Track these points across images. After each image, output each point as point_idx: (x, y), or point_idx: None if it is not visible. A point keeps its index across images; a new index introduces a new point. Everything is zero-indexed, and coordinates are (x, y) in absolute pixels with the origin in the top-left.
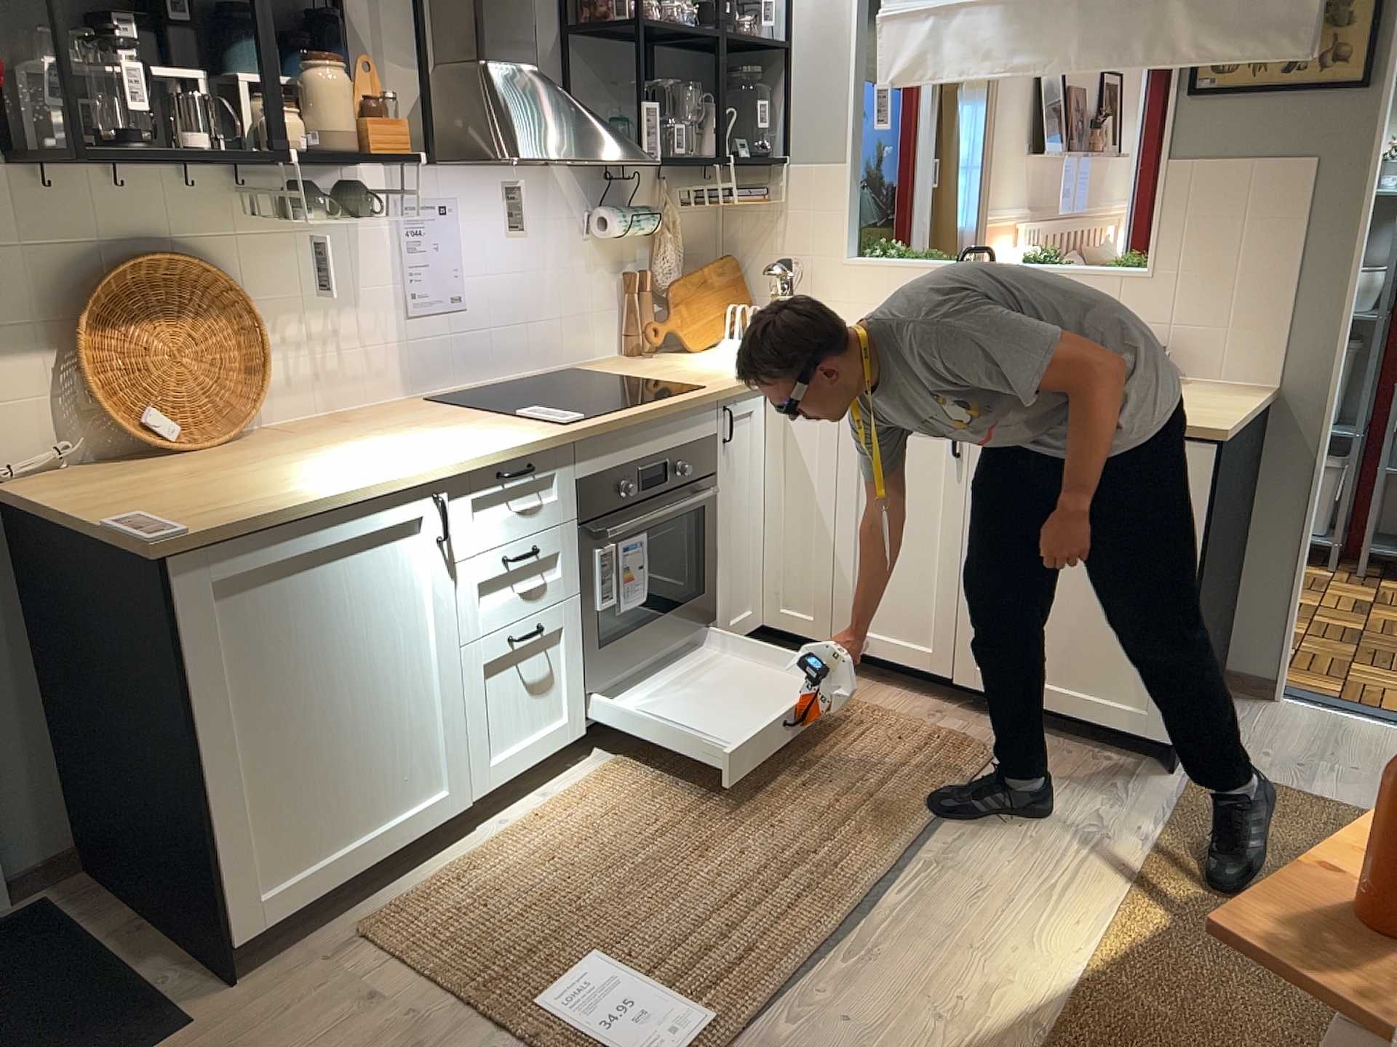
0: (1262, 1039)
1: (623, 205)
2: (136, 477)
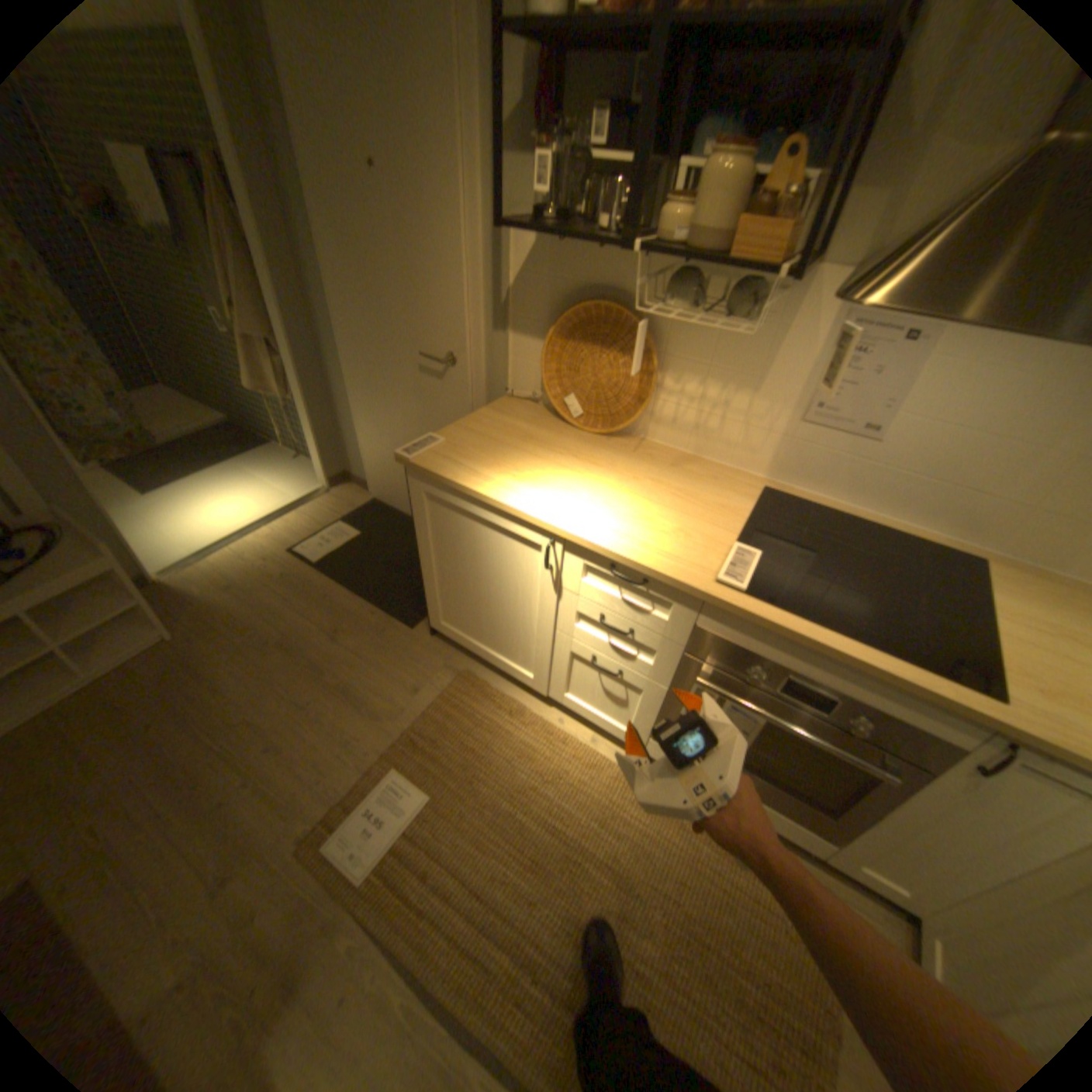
0: None
1: None
2: (523, 425)
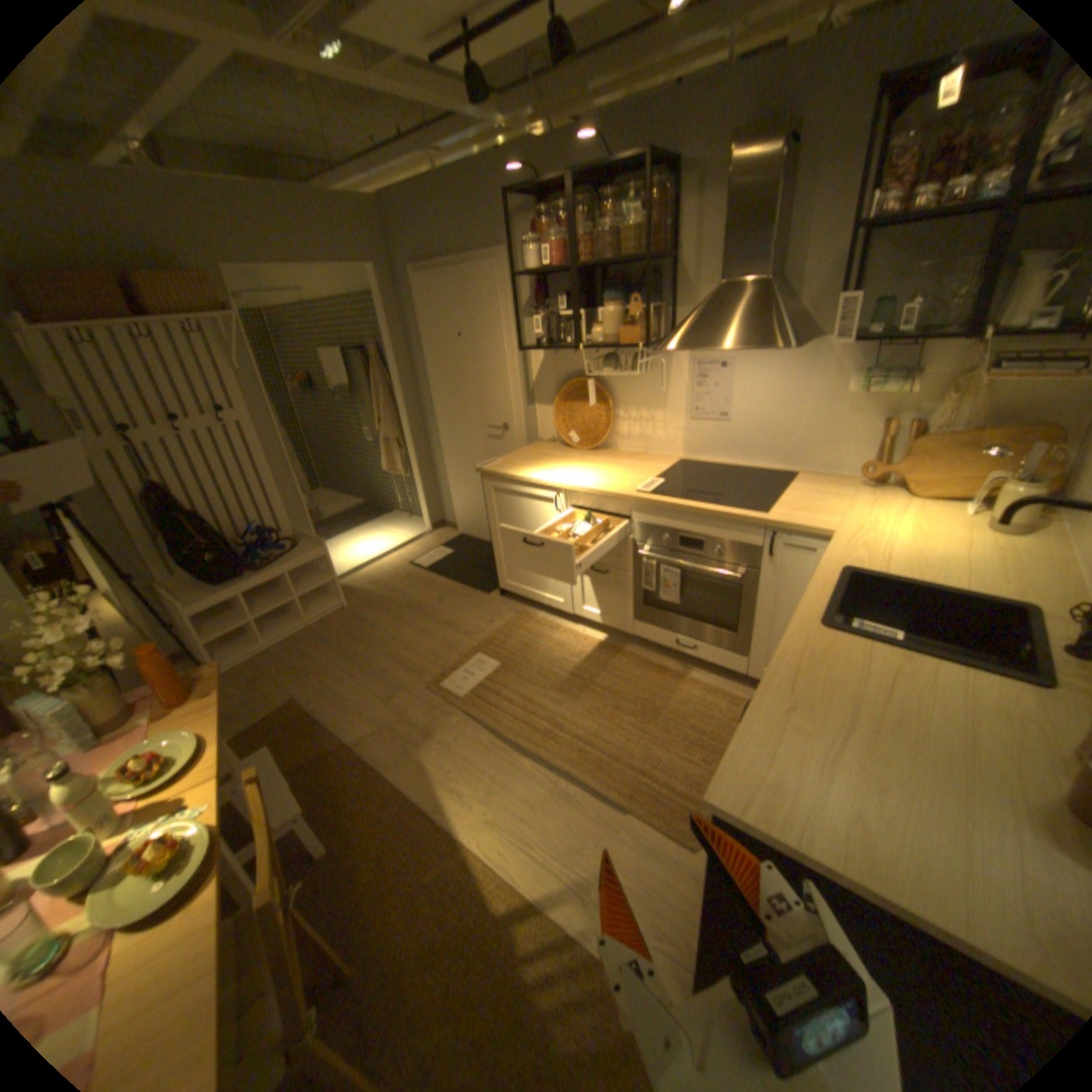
0: (396, 924)
1: (911, 364)
2: (545, 451)
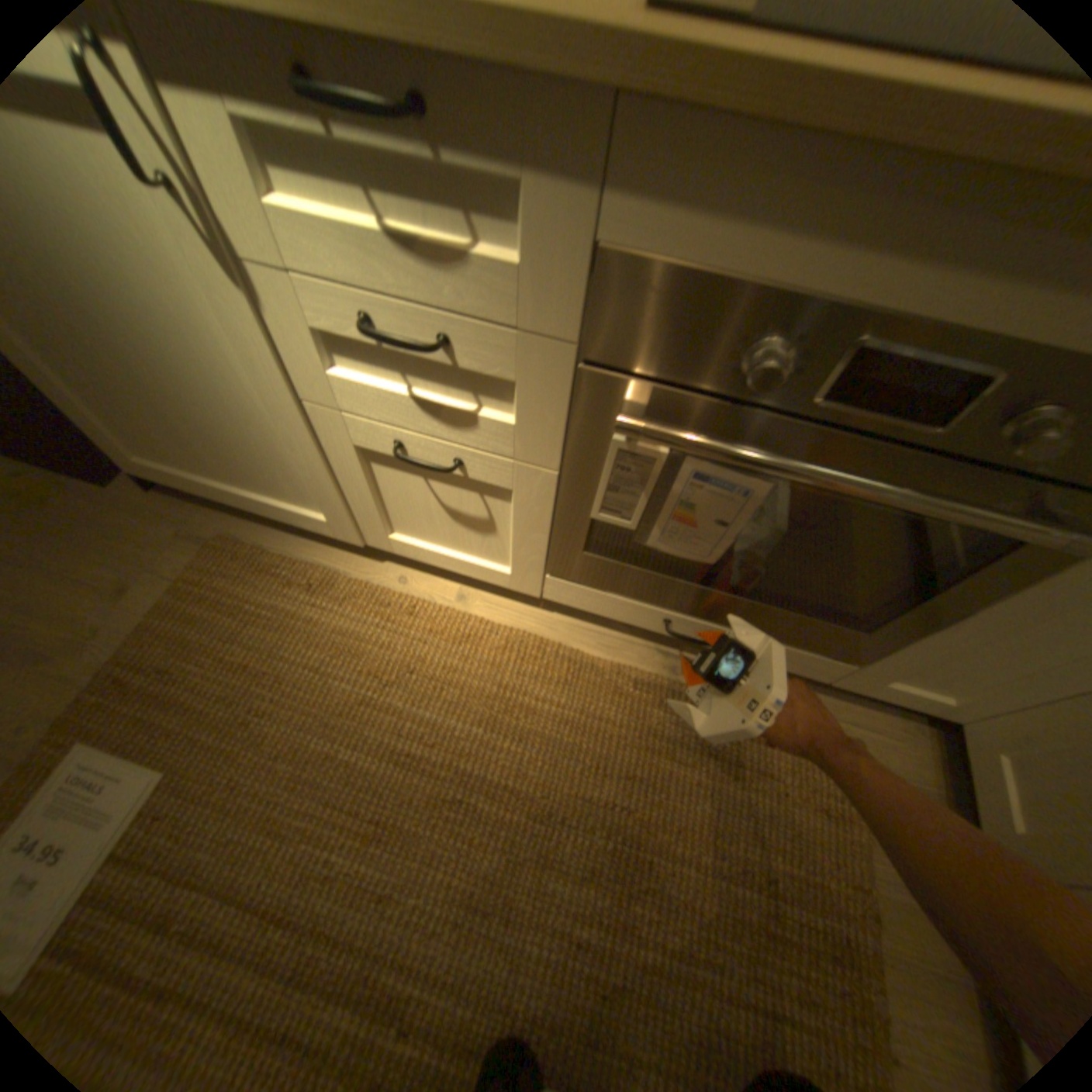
0: None
1: None
2: None
